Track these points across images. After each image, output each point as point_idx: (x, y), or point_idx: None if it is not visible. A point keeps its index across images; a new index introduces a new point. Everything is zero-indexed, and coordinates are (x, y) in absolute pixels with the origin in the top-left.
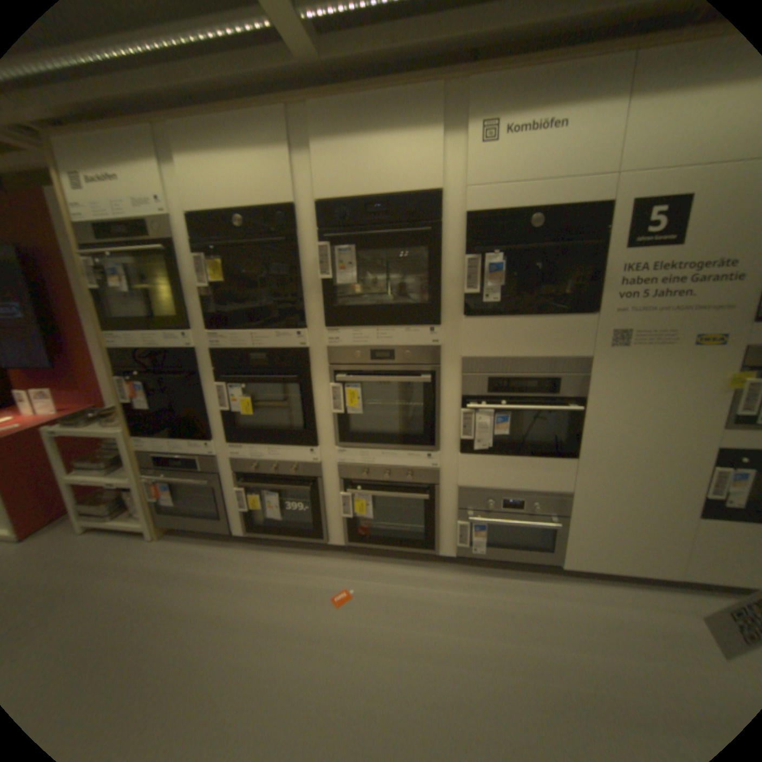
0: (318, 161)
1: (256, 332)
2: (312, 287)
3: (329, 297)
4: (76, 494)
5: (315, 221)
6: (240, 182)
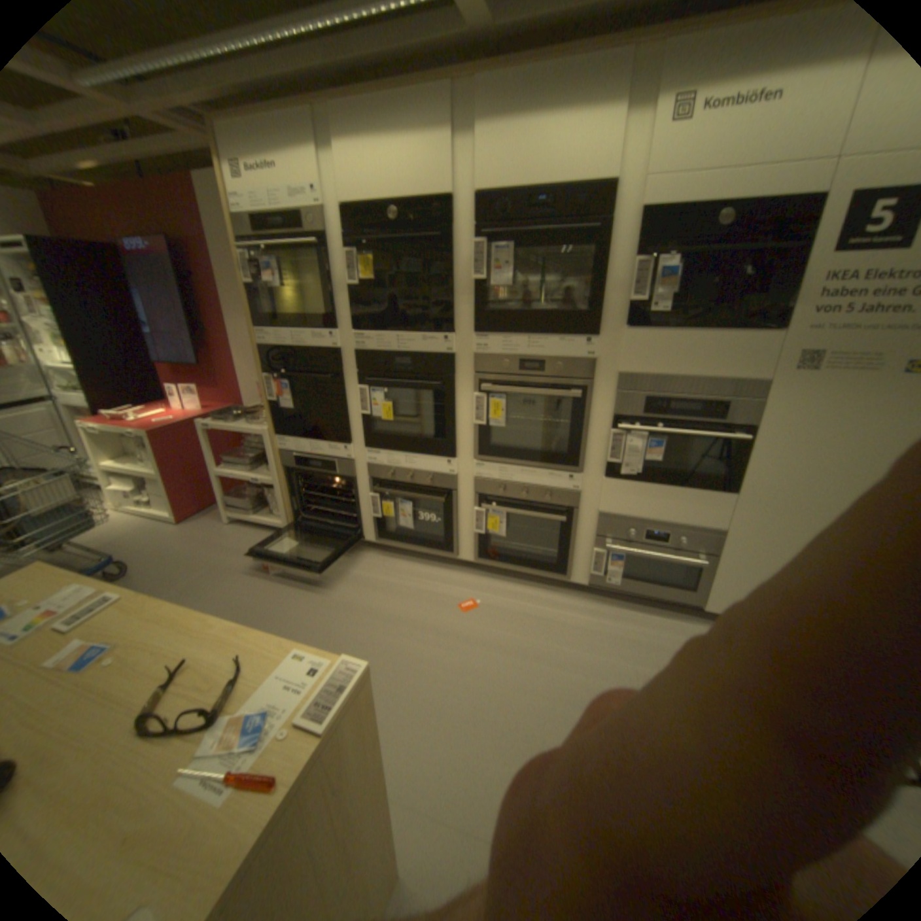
0: (484, 147)
1: (404, 336)
2: (465, 290)
3: (483, 301)
4: (222, 491)
5: (474, 216)
6: (399, 172)
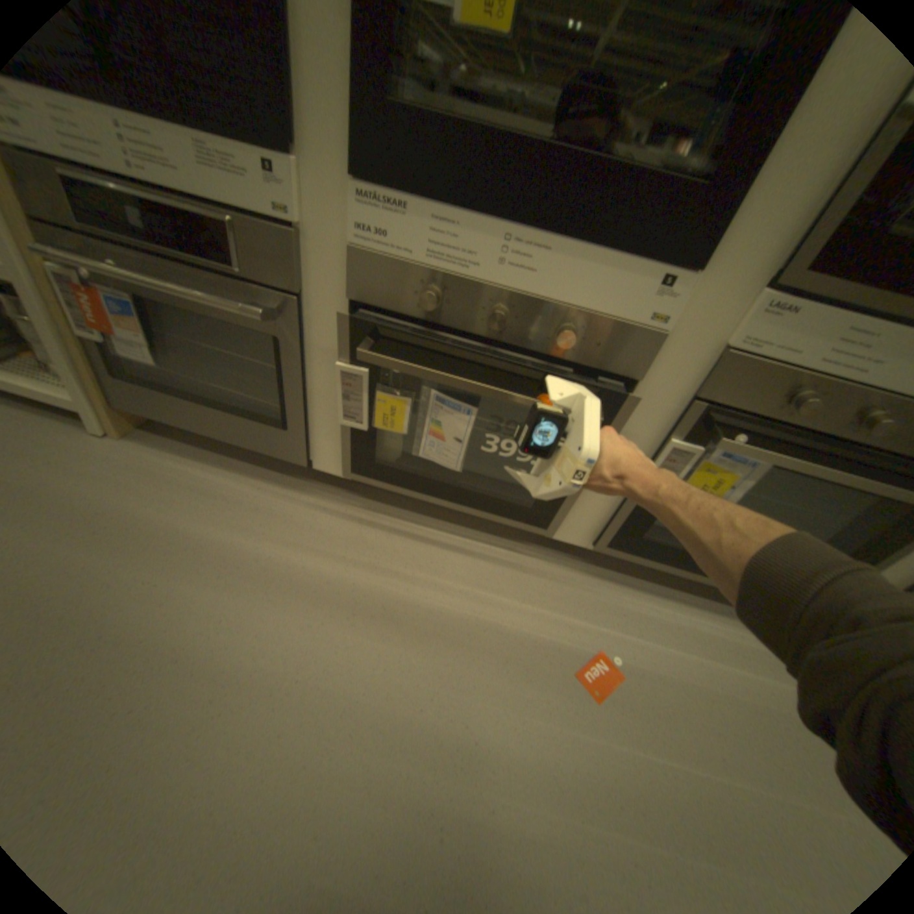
0: None
1: None
2: None
3: None
4: None
5: None
6: None
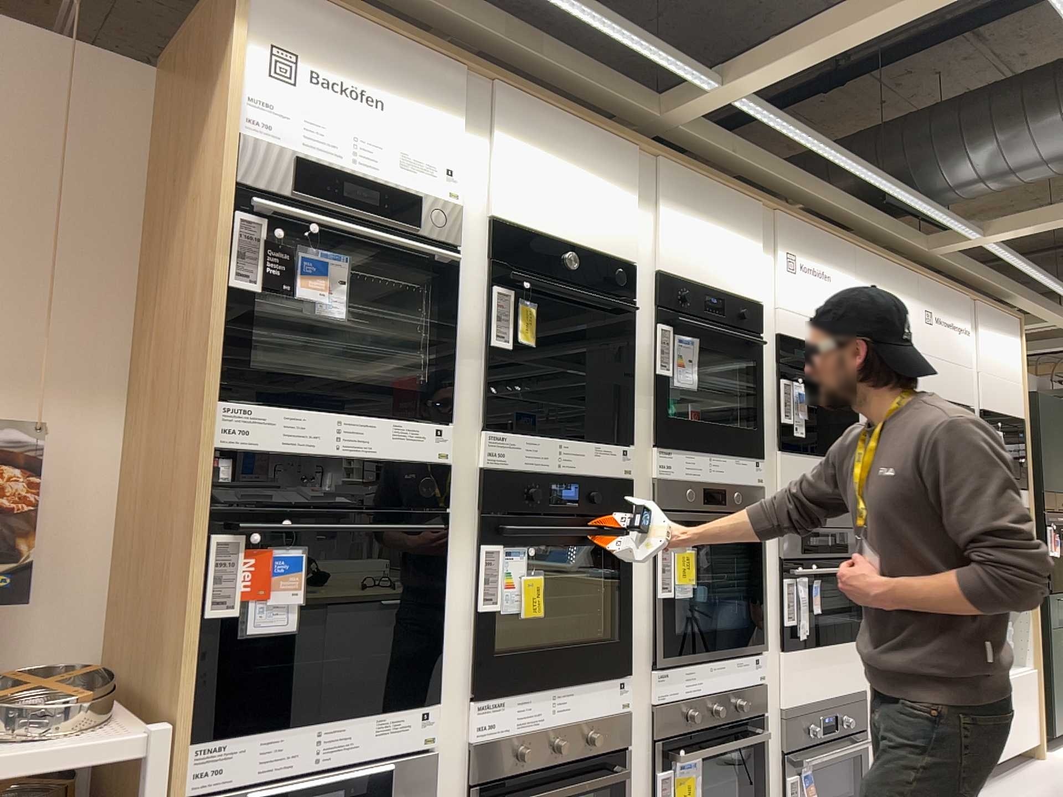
0: (662, 232)
1: (569, 441)
2: (638, 383)
3: (660, 400)
4: None
5: (650, 298)
6: (581, 217)
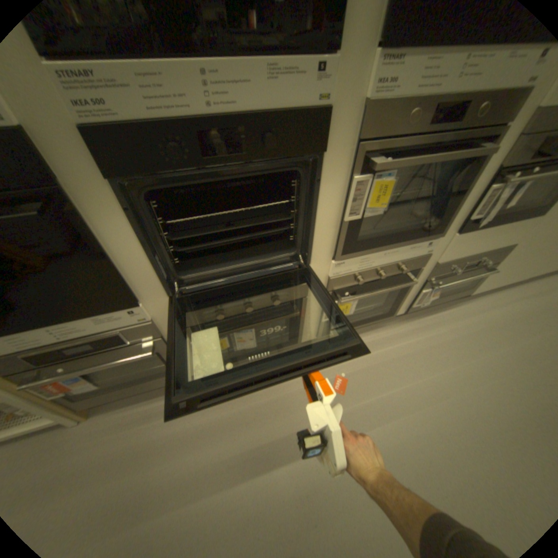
0: None
1: (220, 59)
2: None
3: None
4: None
5: None
6: None
